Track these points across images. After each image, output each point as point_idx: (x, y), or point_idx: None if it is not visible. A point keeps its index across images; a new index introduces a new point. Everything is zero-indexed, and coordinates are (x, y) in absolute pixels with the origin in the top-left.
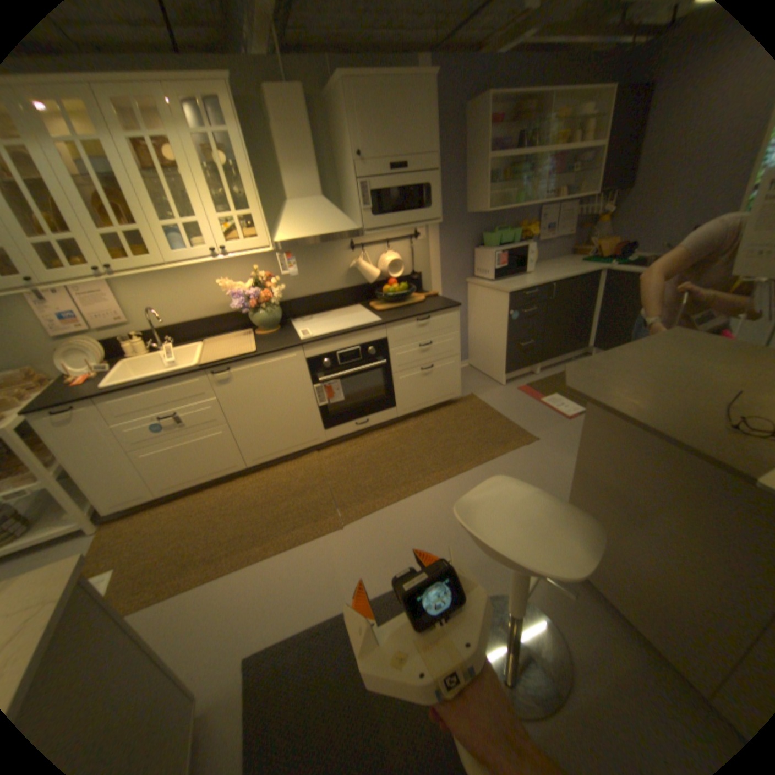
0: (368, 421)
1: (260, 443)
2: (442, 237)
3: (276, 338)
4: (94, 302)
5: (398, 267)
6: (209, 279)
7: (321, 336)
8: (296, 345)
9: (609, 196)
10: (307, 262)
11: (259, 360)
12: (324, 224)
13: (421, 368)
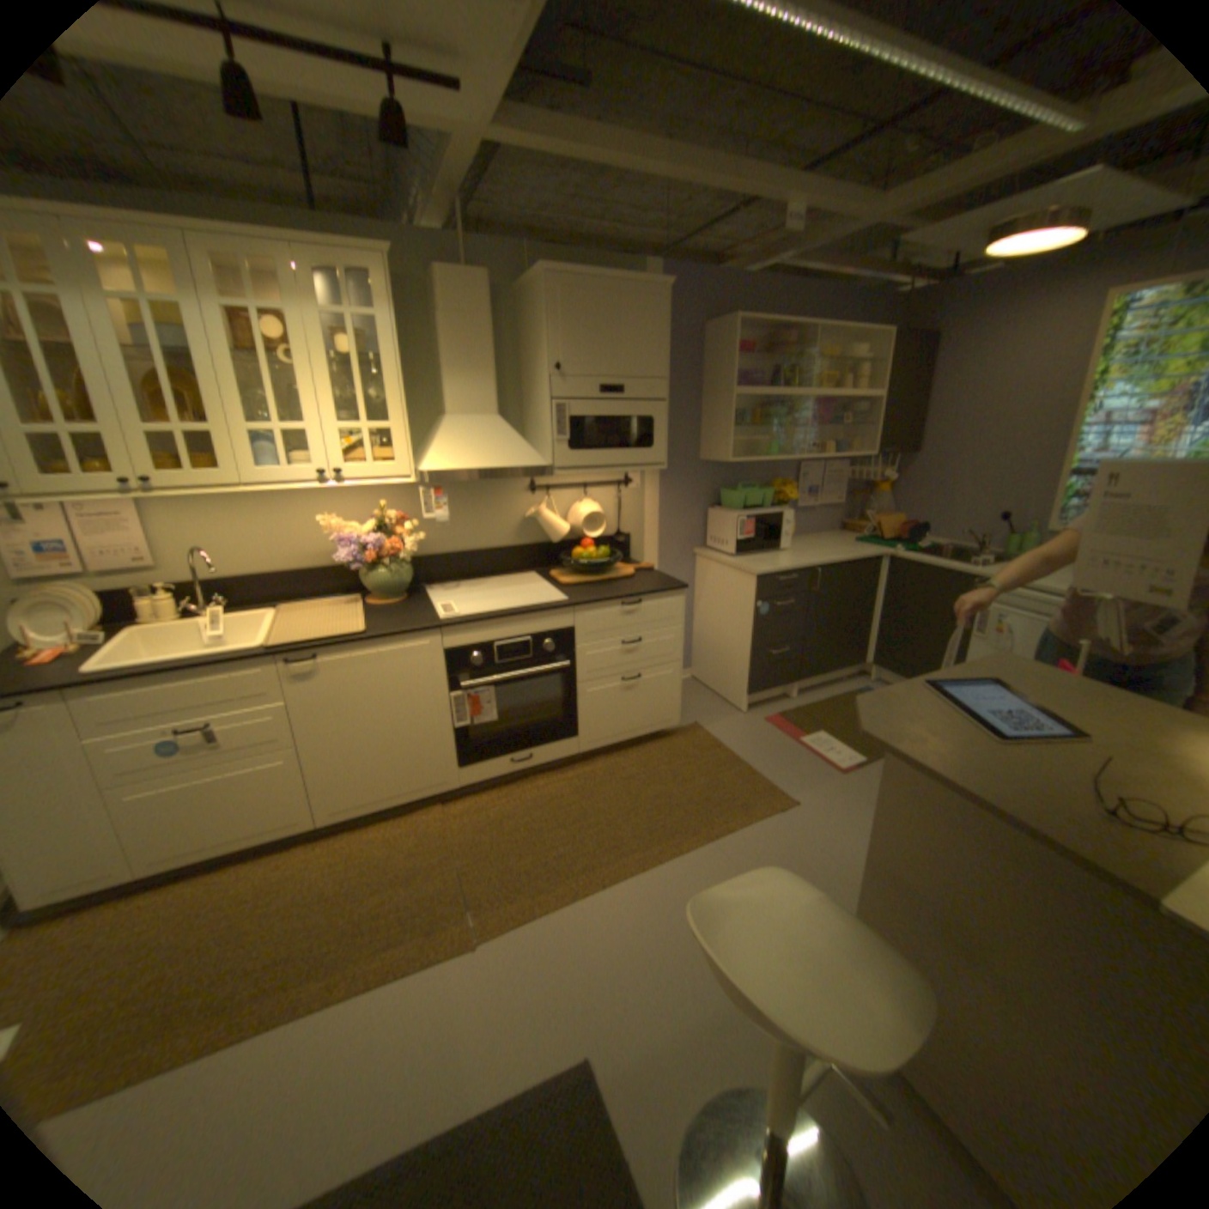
0: (532, 758)
1: (346, 784)
2: (664, 489)
3: (400, 612)
4: (105, 529)
5: (597, 523)
6: (305, 513)
7: (473, 616)
8: (433, 627)
9: (888, 460)
10: (463, 503)
11: (369, 646)
12: (498, 454)
13: (622, 677)
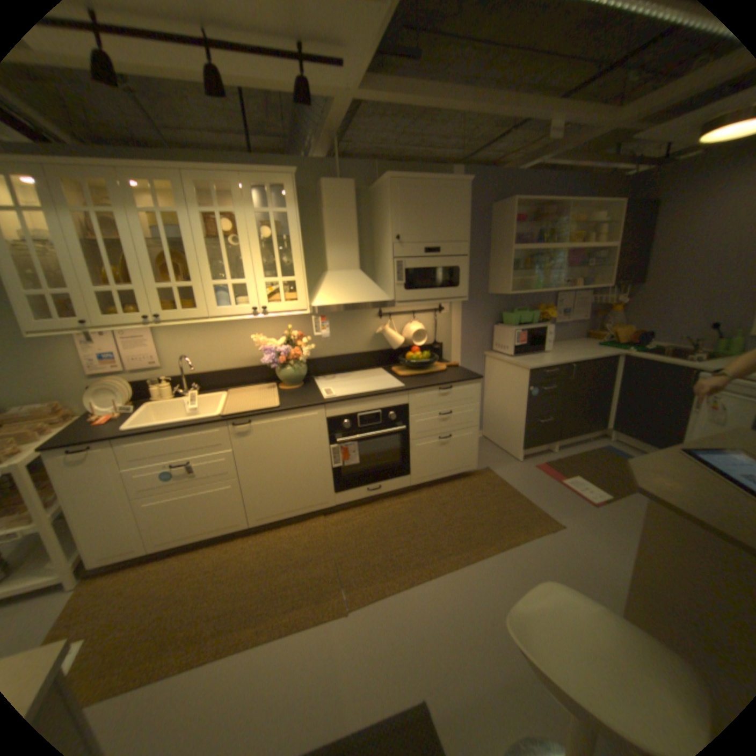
0: (381, 488)
1: (267, 501)
2: (465, 313)
3: (300, 394)
4: (135, 345)
5: (422, 336)
6: (244, 333)
7: (345, 396)
8: (320, 403)
9: (621, 289)
10: (337, 325)
11: (281, 415)
12: (360, 294)
13: (439, 437)
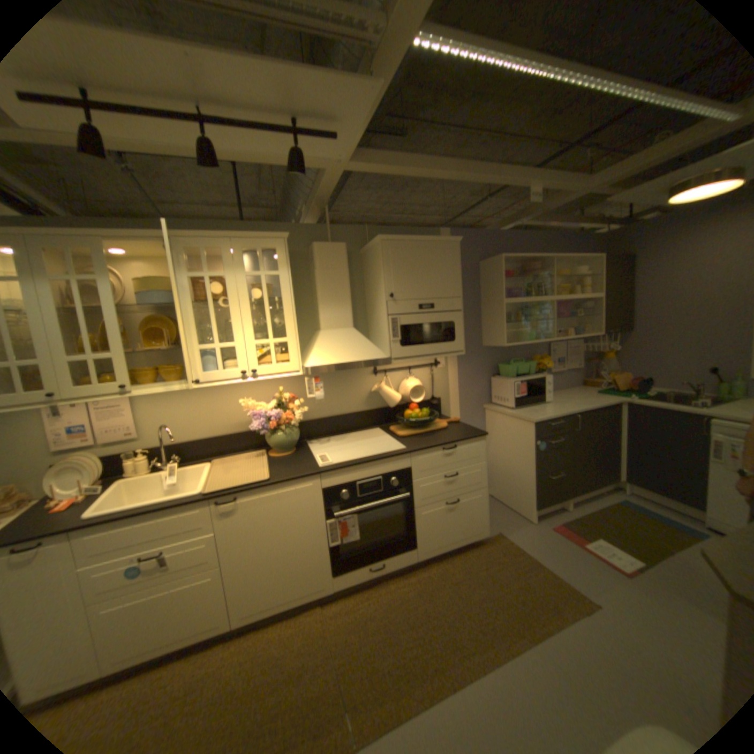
0: (384, 568)
1: (253, 594)
2: (461, 366)
3: (291, 462)
4: (109, 416)
5: (419, 392)
6: (232, 397)
7: (341, 463)
8: (314, 473)
9: (610, 337)
10: (331, 384)
11: (271, 489)
12: (355, 352)
13: (446, 503)
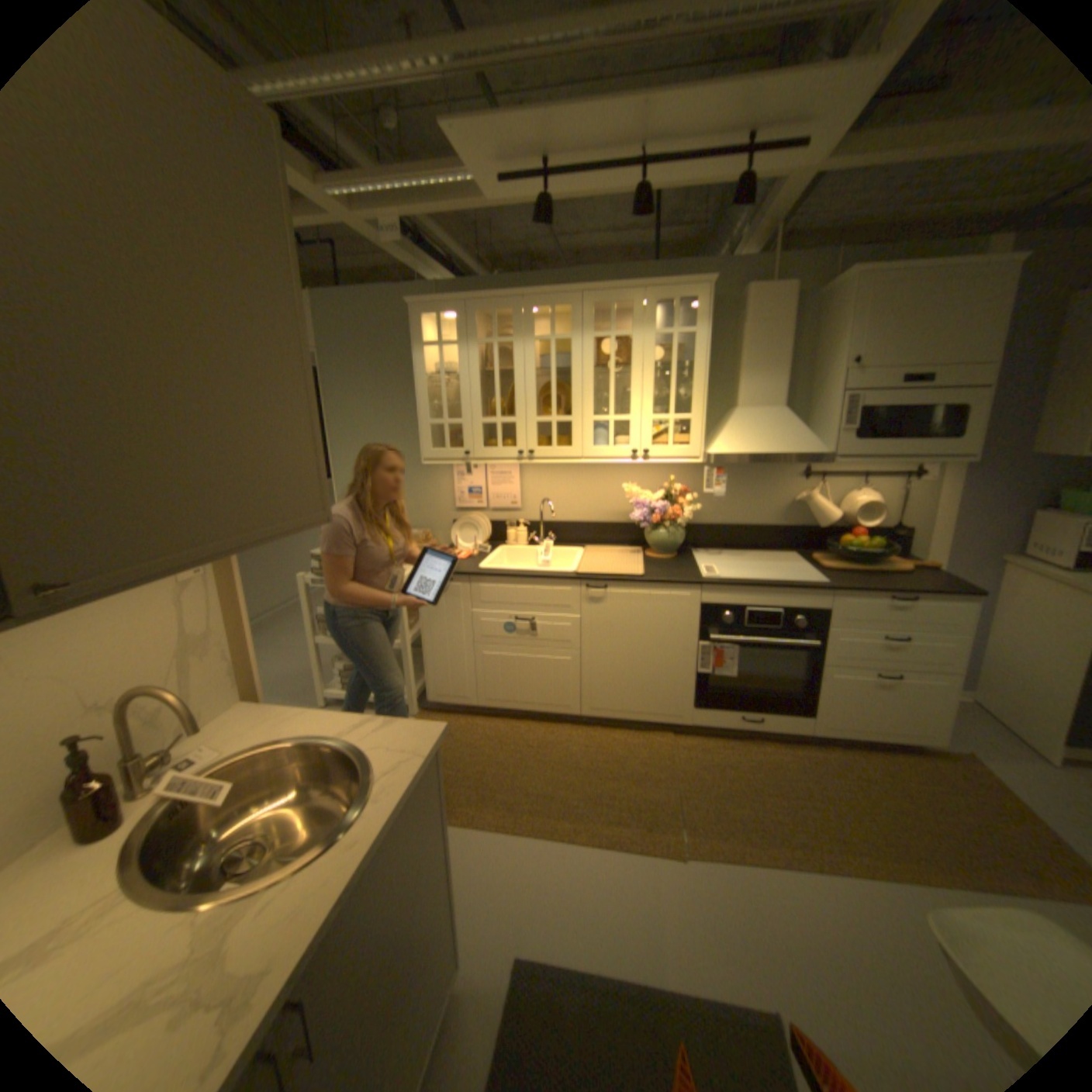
0: (763, 723)
1: (607, 690)
2: (972, 483)
3: (670, 566)
4: (501, 483)
5: (876, 512)
6: (614, 481)
7: (732, 580)
8: (695, 582)
9: None
10: (737, 482)
11: (643, 587)
12: (780, 441)
13: (880, 674)
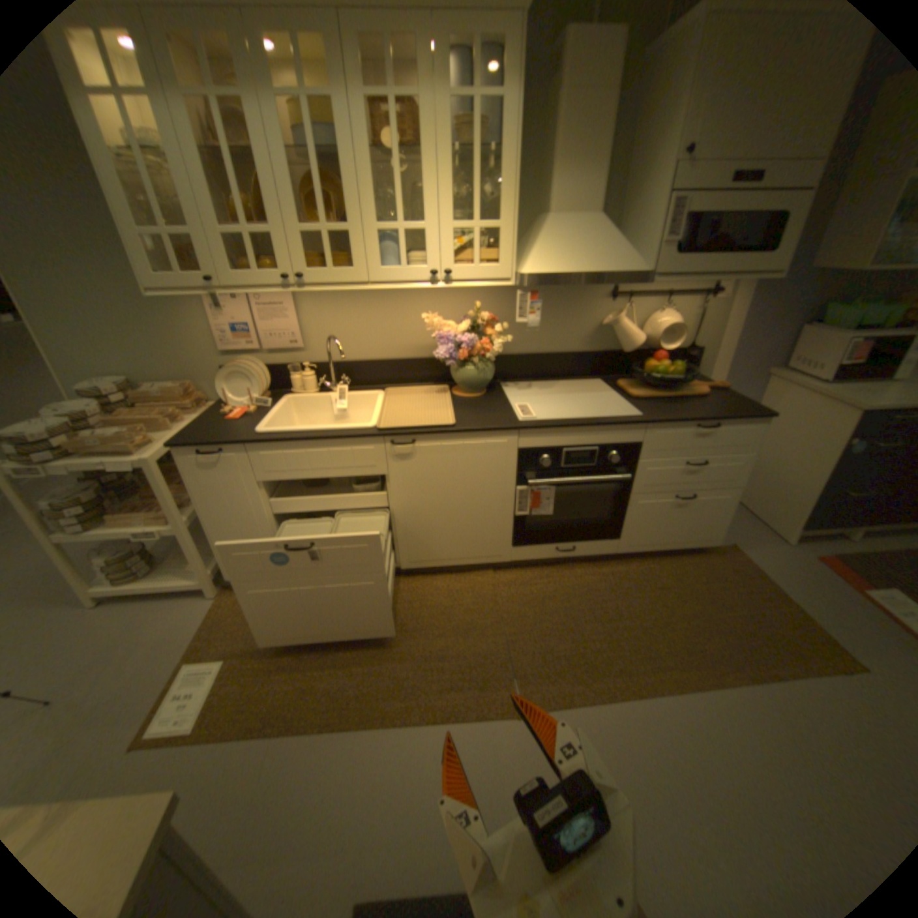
0: (575, 551)
1: (425, 543)
2: (758, 299)
3: (481, 407)
4: (273, 316)
5: (677, 334)
6: (412, 309)
7: (549, 421)
8: (512, 428)
9: None
10: (545, 306)
11: (457, 438)
12: (599, 256)
13: (677, 495)
